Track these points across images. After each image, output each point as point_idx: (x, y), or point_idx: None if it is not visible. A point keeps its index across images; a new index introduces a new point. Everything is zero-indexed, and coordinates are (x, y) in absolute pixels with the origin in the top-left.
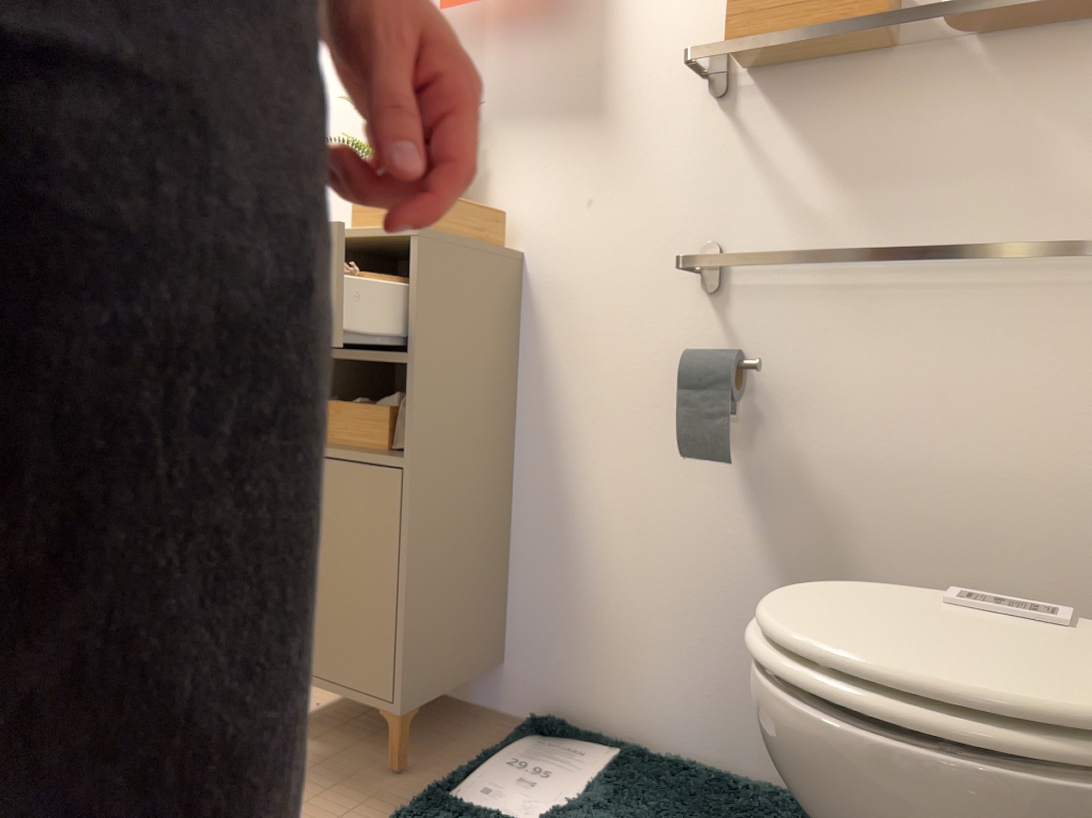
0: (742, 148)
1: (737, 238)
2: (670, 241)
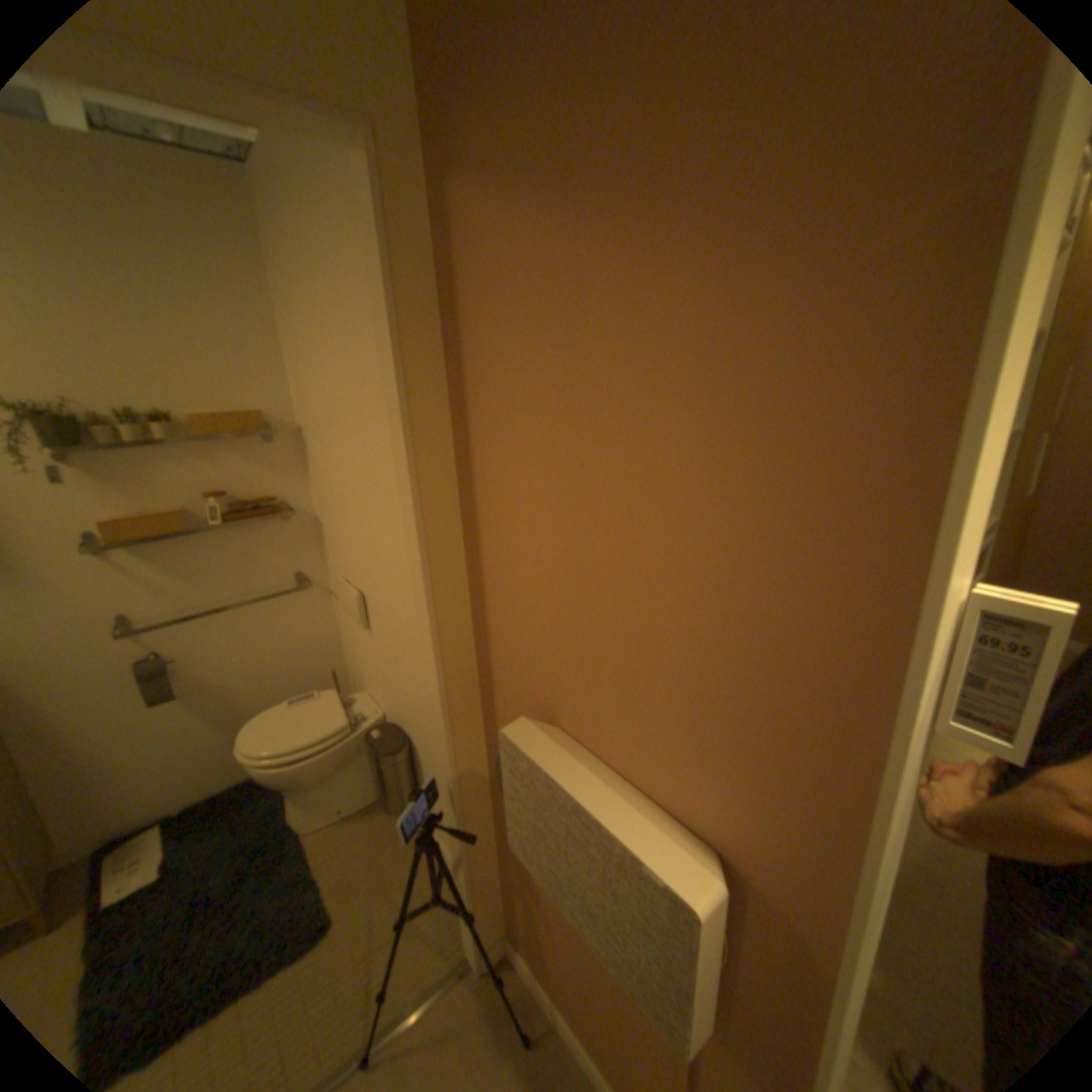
0: (122, 574)
1: (134, 611)
2: (92, 621)
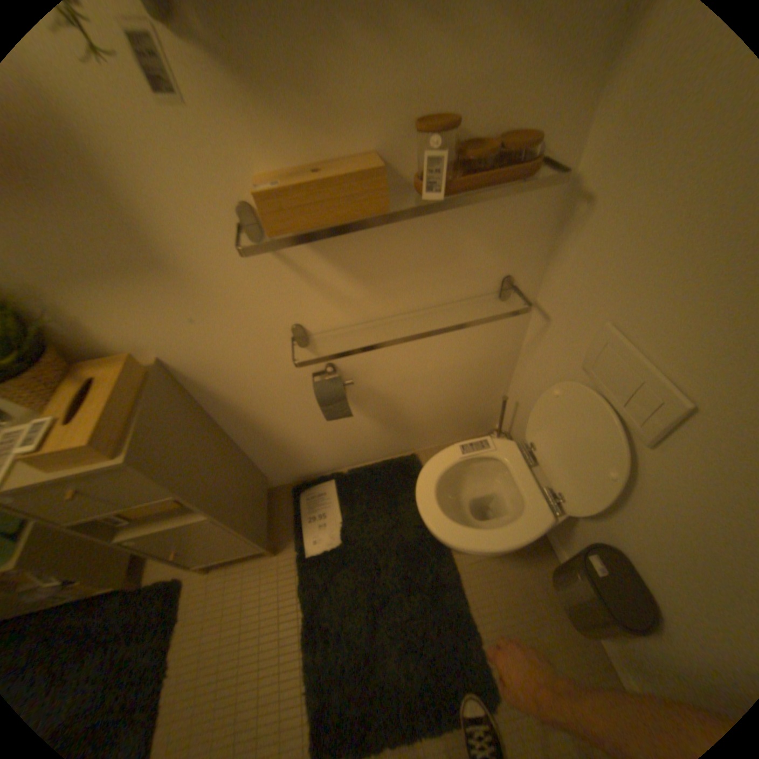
0: (289, 269)
1: (307, 317)
2: (264, 327)
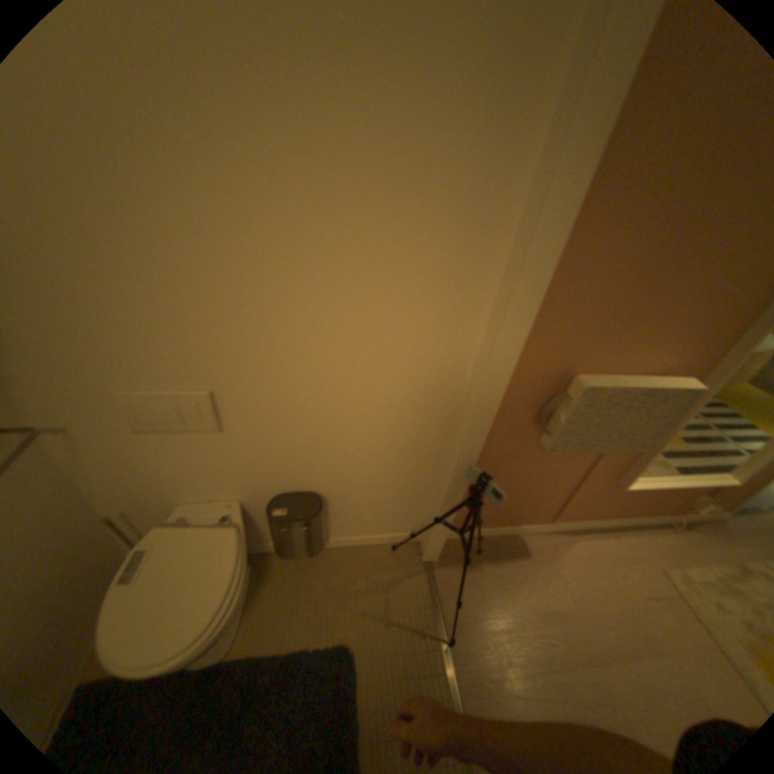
0: None
1: None
2: None
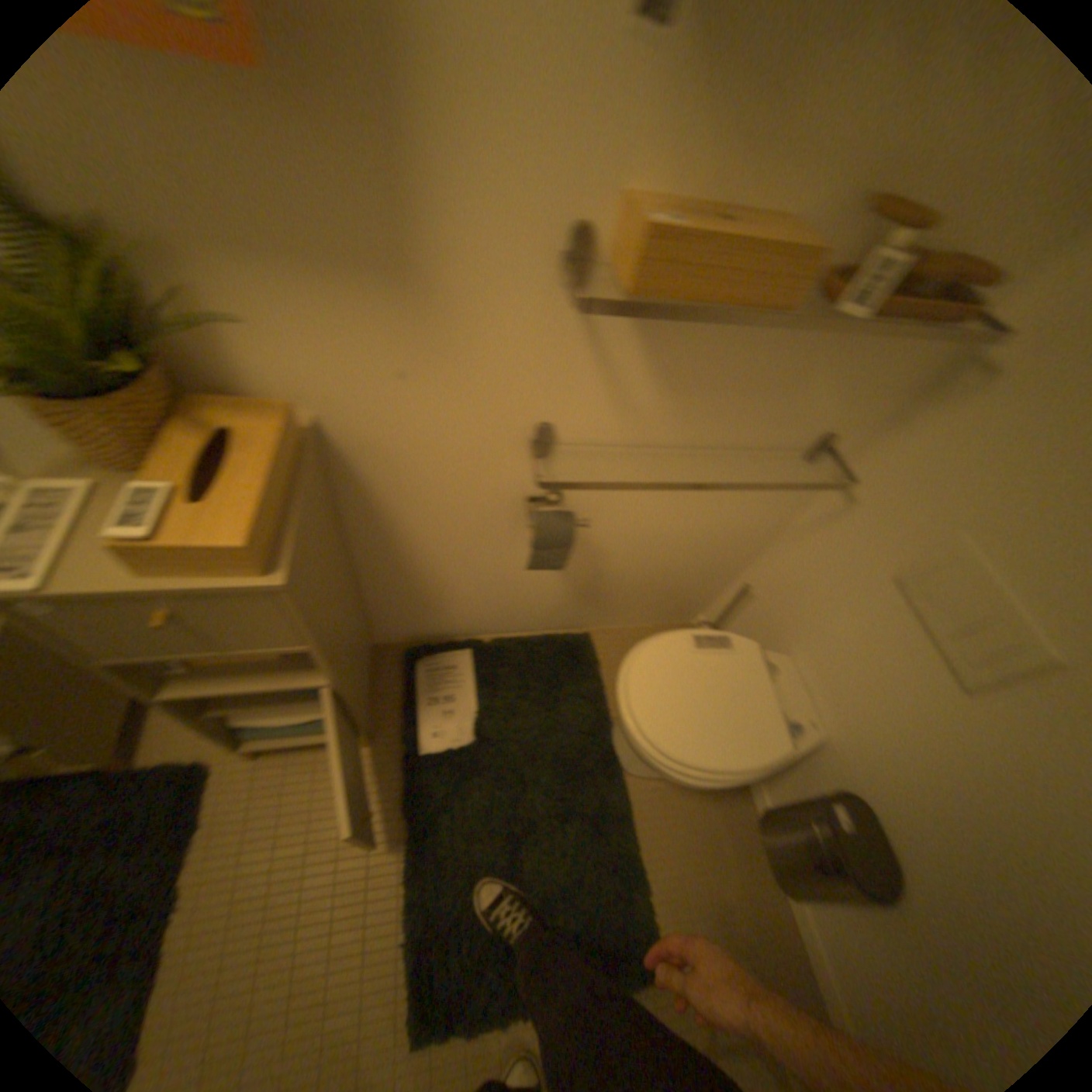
0: (592, 343)
1: (571, 418)
2: (506, 415)
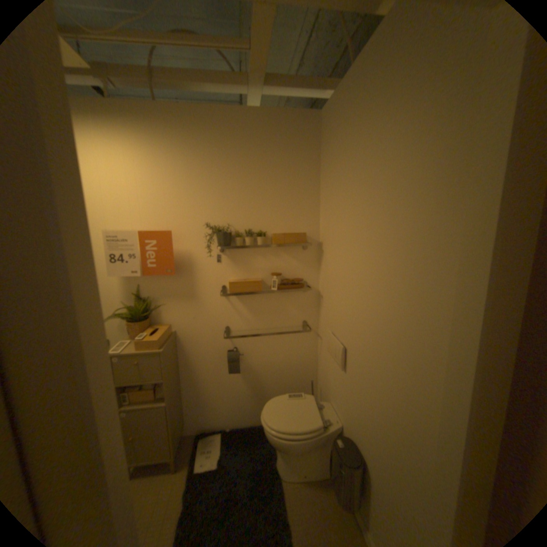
0: (231, 307)
1: (232, 325)
2: (216, 326)
